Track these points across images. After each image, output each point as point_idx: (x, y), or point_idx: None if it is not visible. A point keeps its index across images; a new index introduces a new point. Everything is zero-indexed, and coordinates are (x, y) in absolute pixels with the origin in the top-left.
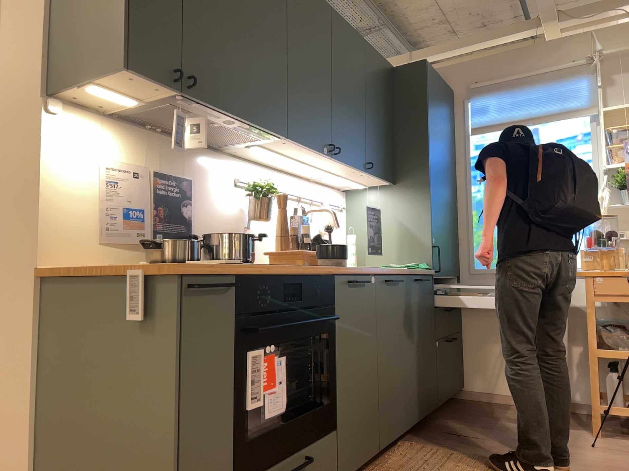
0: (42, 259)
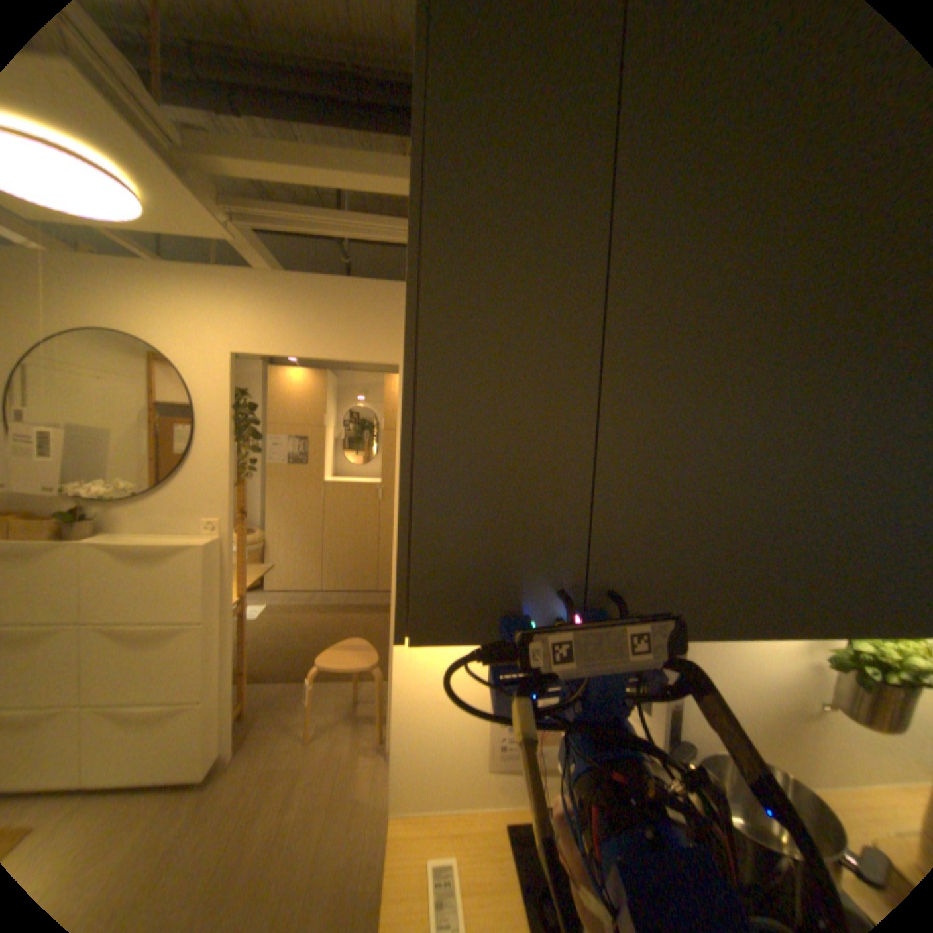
0: (395, 804)
